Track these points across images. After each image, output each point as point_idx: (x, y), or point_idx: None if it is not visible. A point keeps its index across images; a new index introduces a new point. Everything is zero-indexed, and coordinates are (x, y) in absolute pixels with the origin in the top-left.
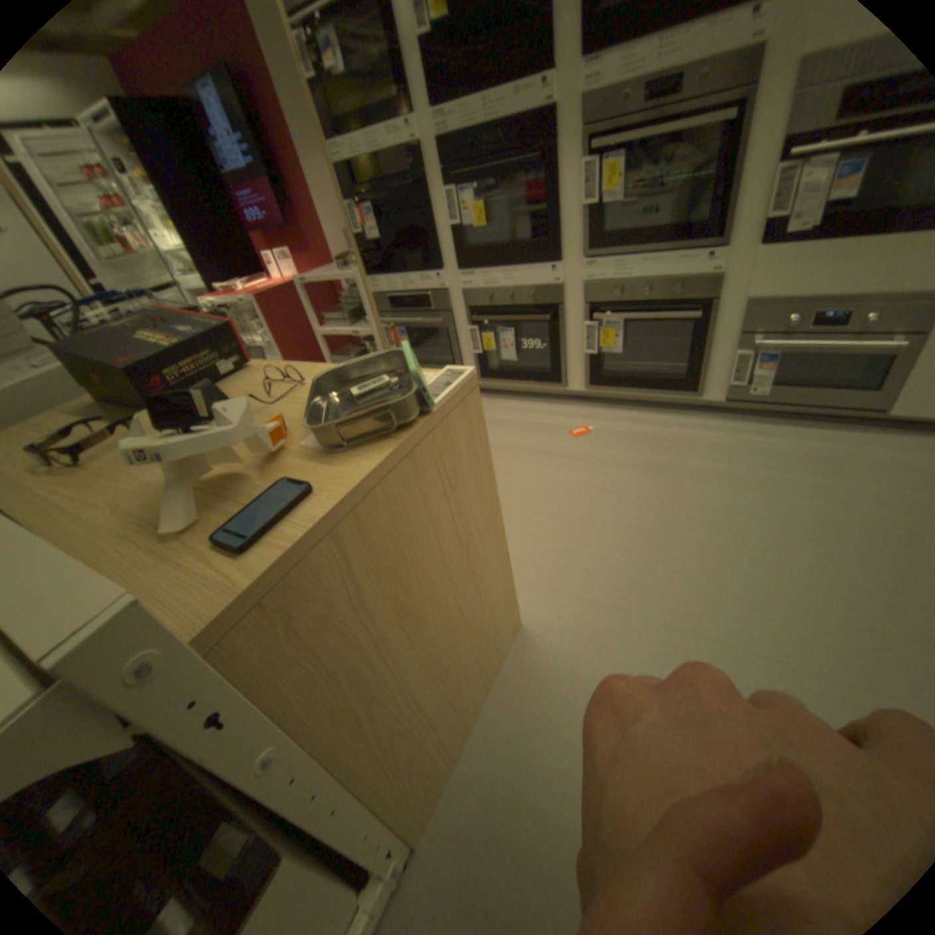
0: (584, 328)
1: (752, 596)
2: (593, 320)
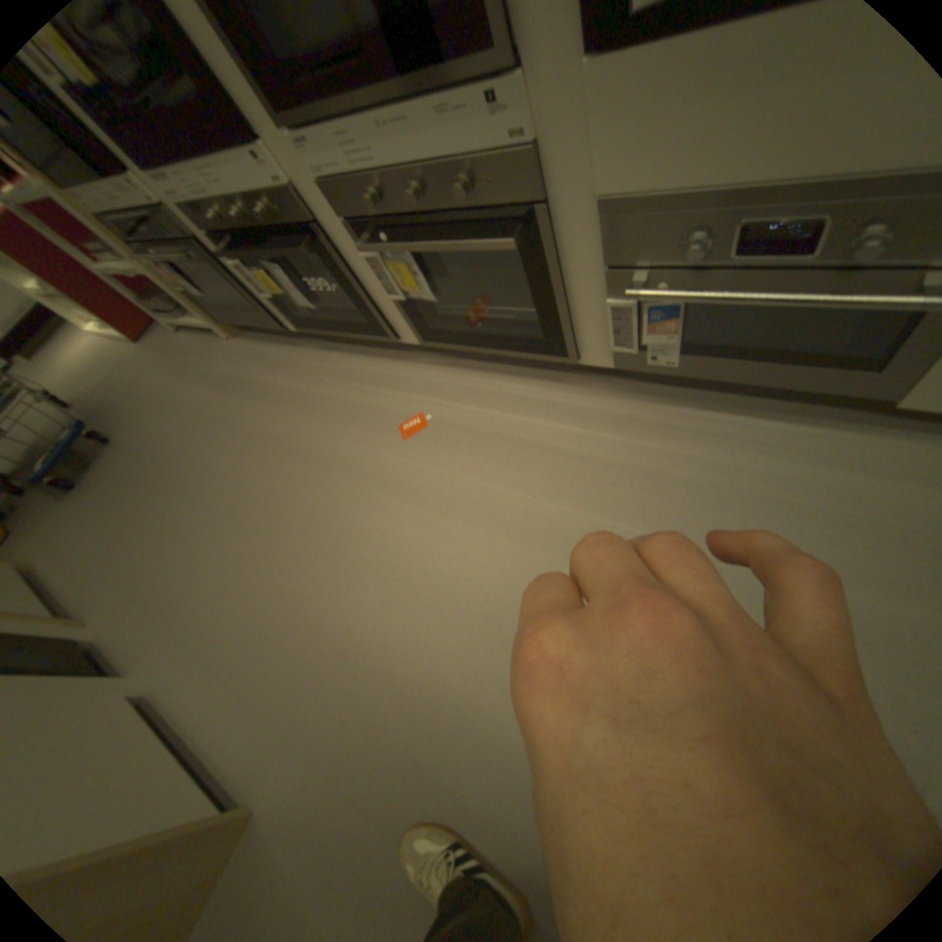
0: (371, 264)
1: (526, 812)
2: (372, 252)
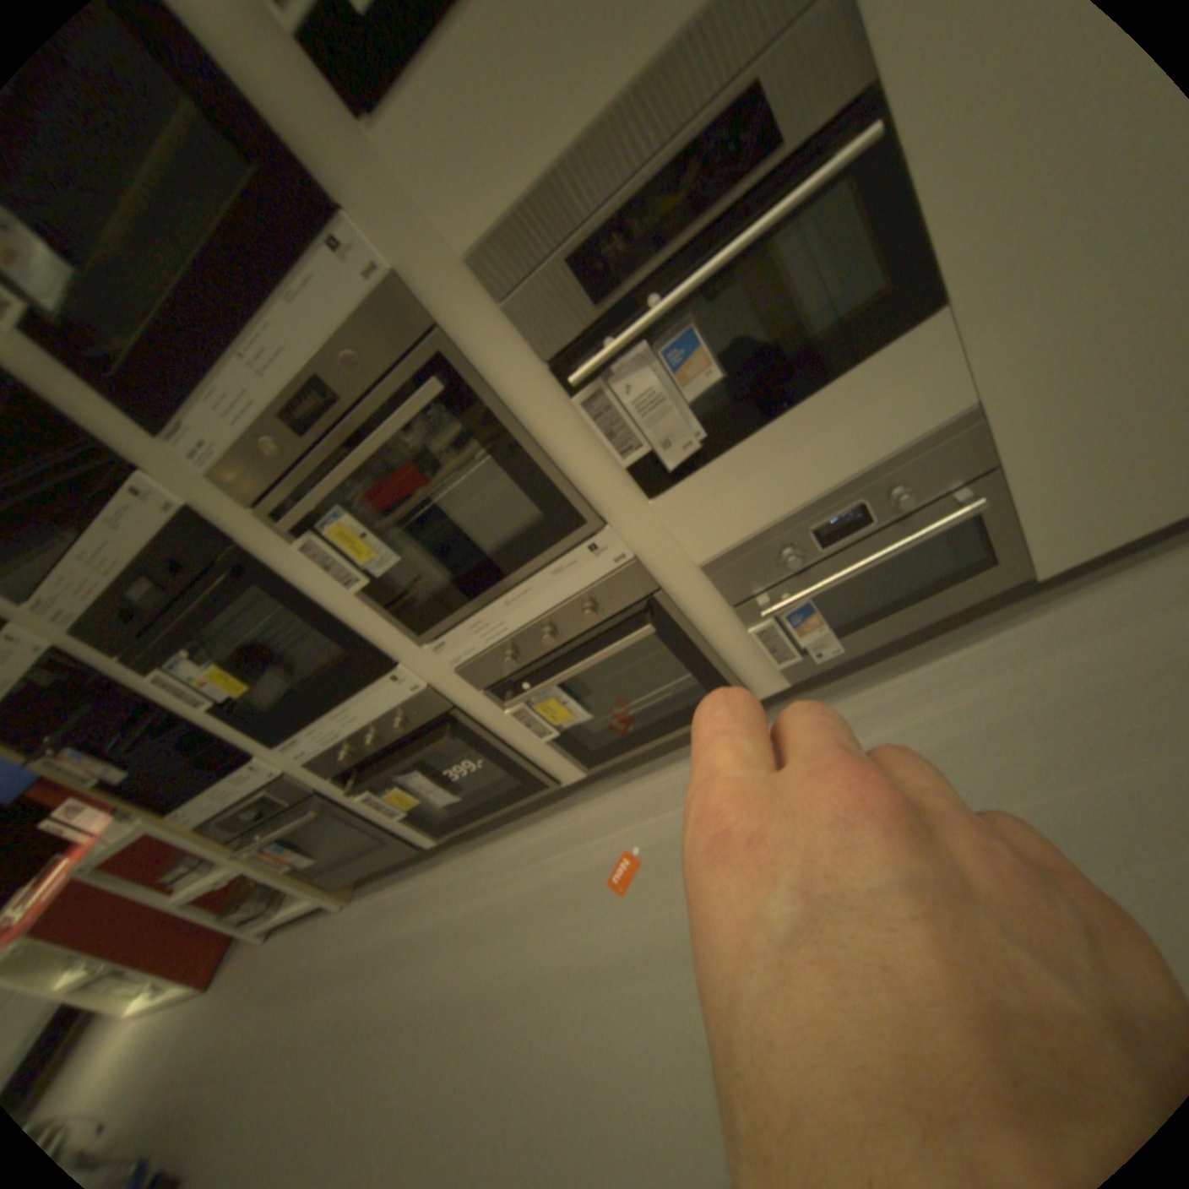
0: (517, 718)
1: None
2: (517, 705)
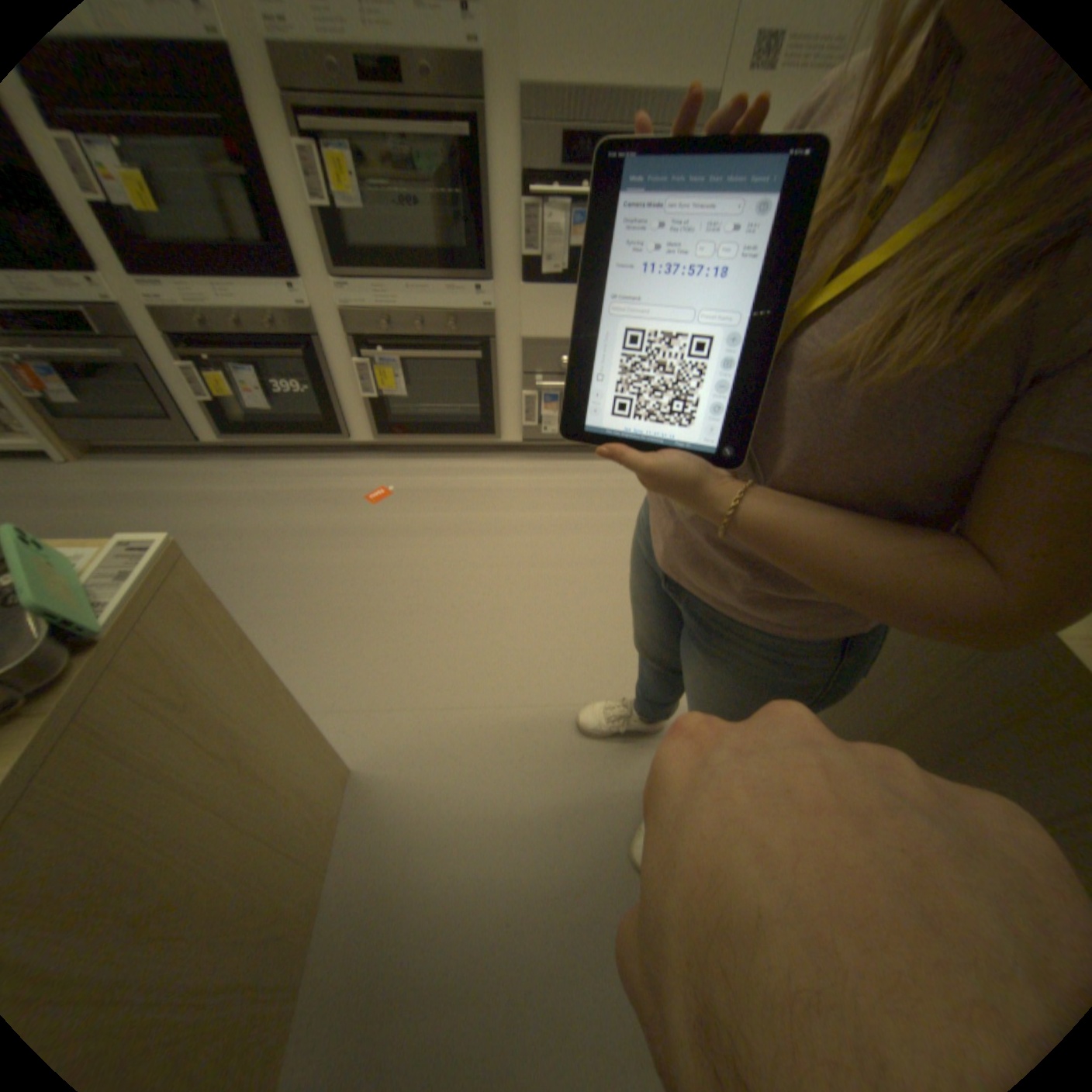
0: (355, 368)
1: (569, 648)
2: (362, 358)
